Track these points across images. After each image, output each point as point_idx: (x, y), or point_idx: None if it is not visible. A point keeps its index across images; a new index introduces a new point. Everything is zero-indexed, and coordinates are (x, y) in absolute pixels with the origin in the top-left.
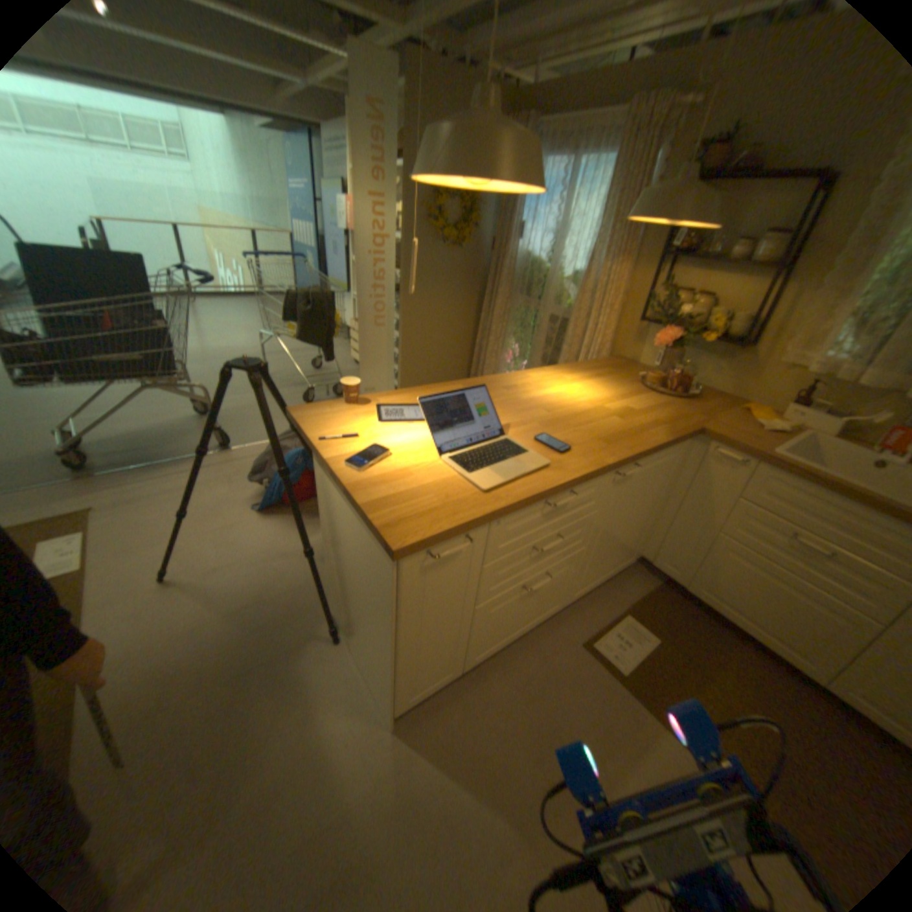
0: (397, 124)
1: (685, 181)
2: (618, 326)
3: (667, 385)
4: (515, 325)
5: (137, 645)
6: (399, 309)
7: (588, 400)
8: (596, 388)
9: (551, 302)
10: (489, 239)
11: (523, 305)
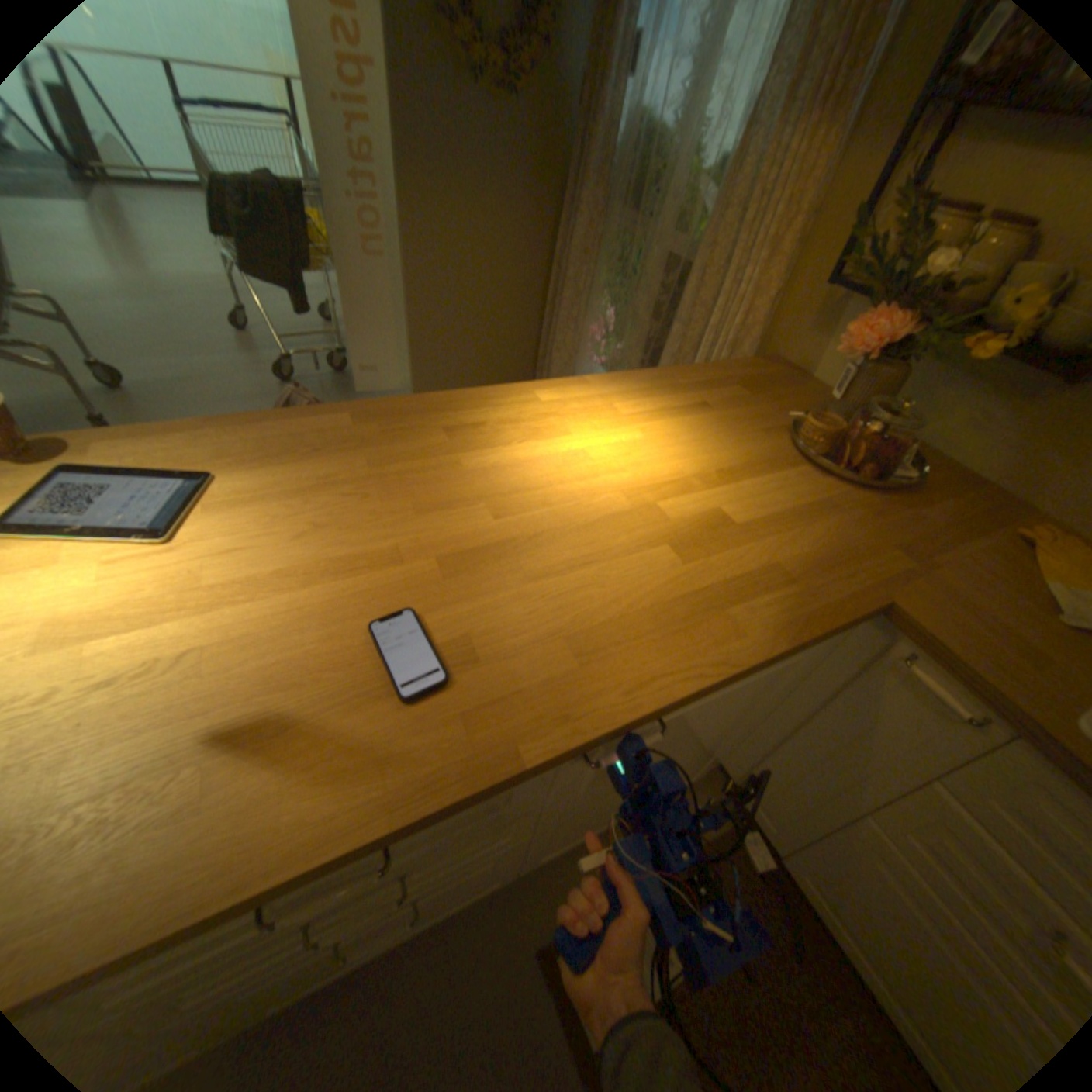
0: None
1: None
2: (789, 288)
3: (846, 454)
4: (611, 270)
5: None
6: (398, 223)
7: (632, 481)
8: (674, 444)
9: (667, 226)
10: (582, 79)
11: (628, 229)
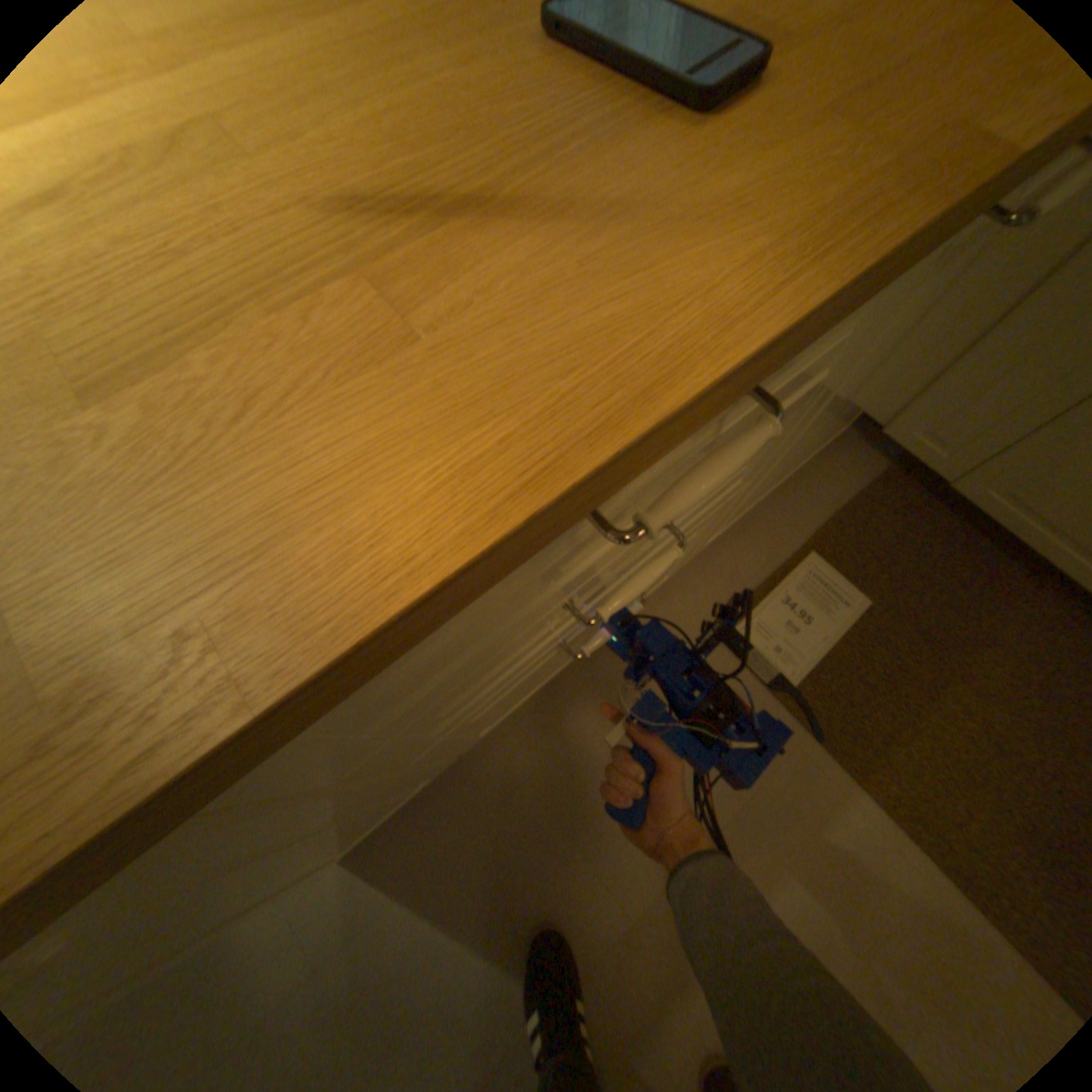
0: None
1: None
2: None
3: None
4: None
5: None
6: None
7: None
8: None
9: None
10: None
11: None
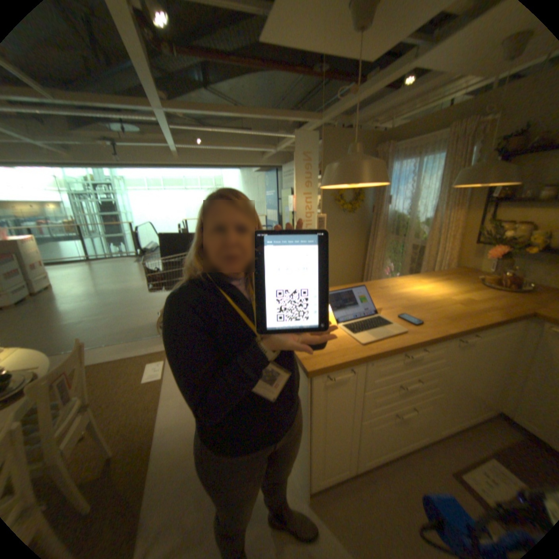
0: (318, 160)
1: (488, 161)
2: (462, 247)
3: (503, 284)
4: (391, 252)
5: (180, 421)
6: None
7: (439, 294)
8: (445, 287)
9: (412, 237)
10: (371, 206)
11: (394, 240)
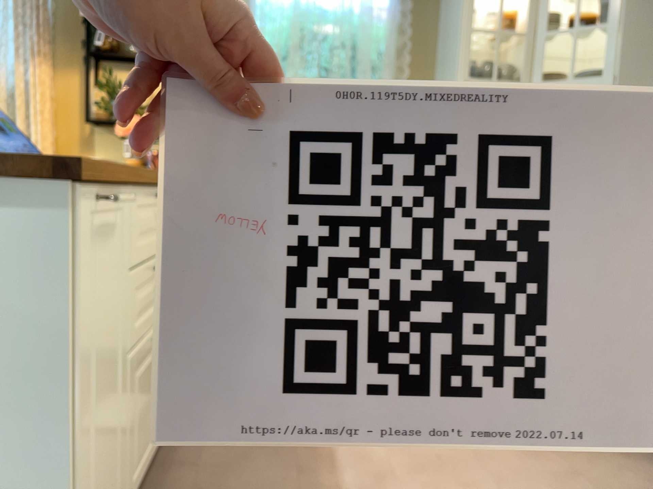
0: None
1: None
2: (56, 138)
3: None
4: None
5: None
6: None
7: None
8: None
9: None
10: None
11: None
